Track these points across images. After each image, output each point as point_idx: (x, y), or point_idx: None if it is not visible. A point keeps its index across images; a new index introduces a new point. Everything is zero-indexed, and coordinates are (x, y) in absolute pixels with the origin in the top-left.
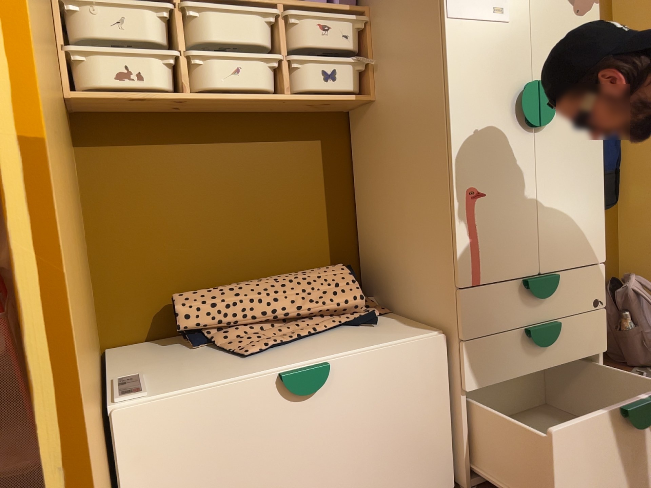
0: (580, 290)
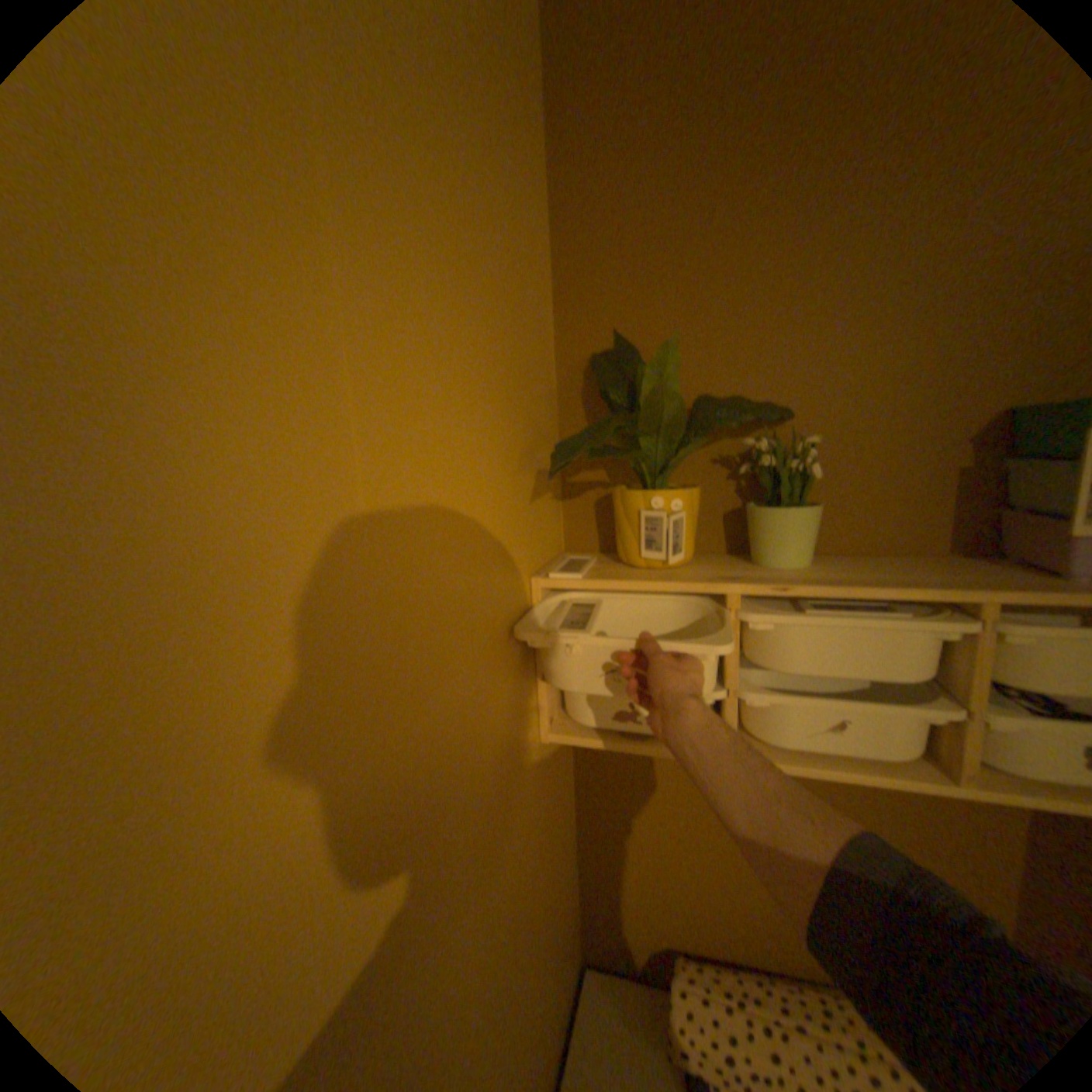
0: None
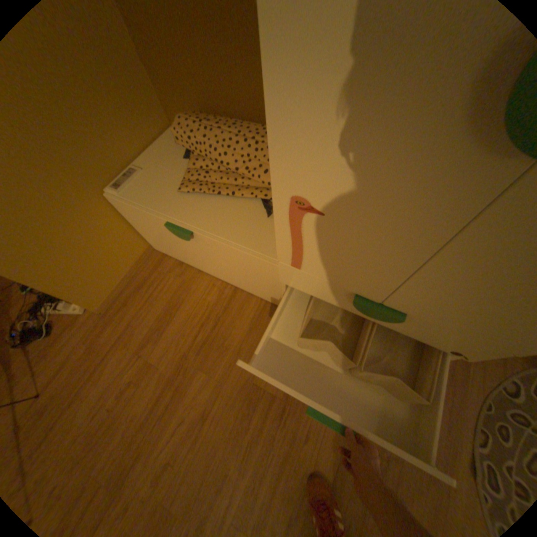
0: (437, 337)
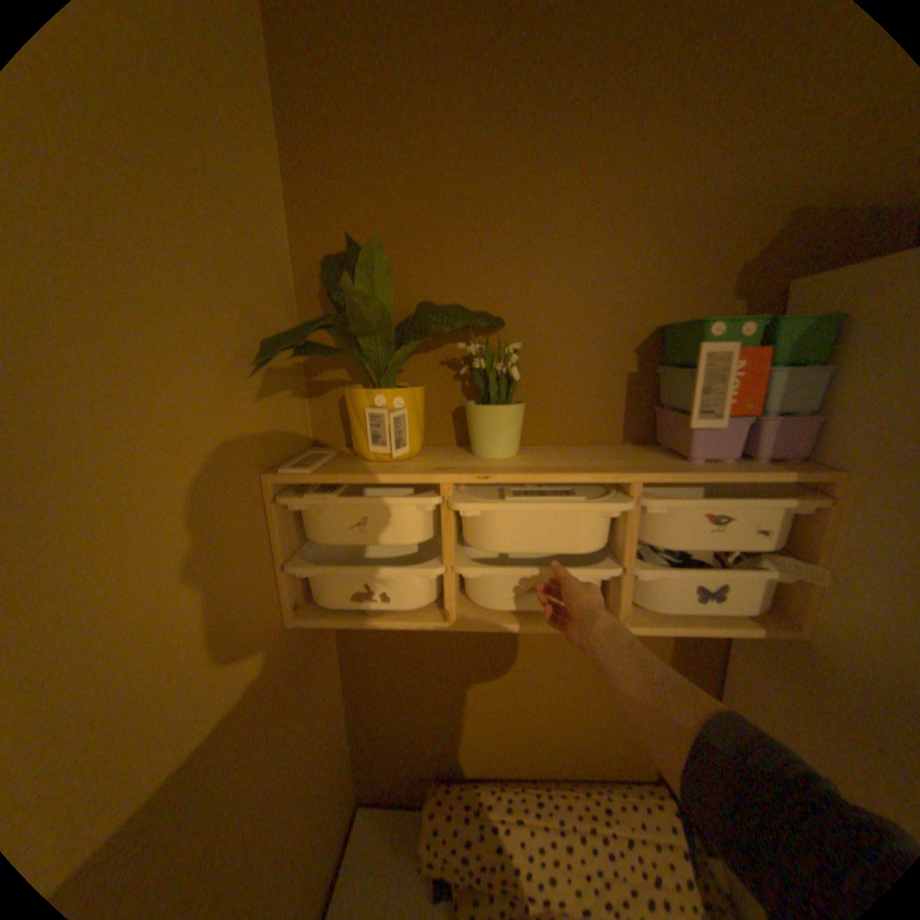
0: None
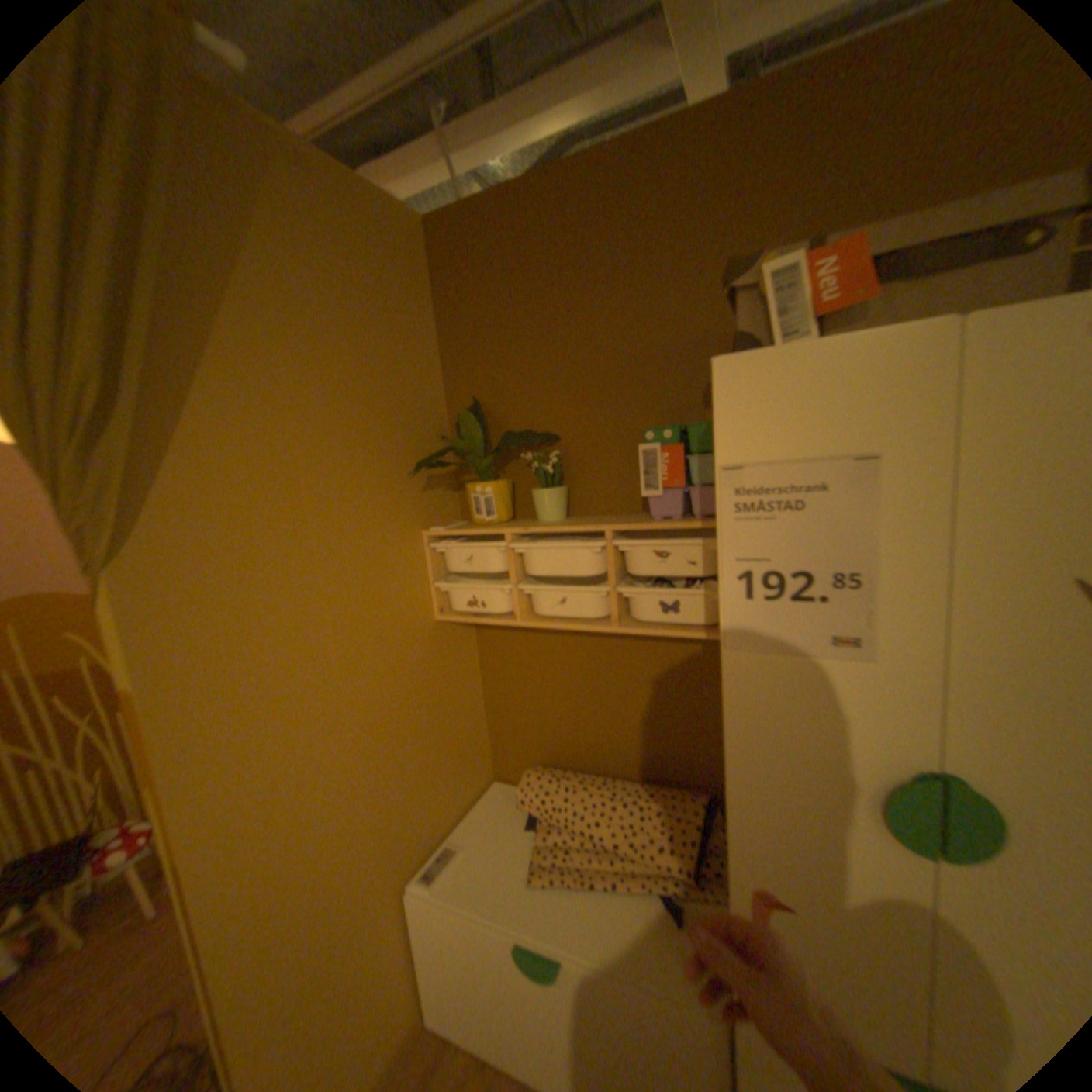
0: None
